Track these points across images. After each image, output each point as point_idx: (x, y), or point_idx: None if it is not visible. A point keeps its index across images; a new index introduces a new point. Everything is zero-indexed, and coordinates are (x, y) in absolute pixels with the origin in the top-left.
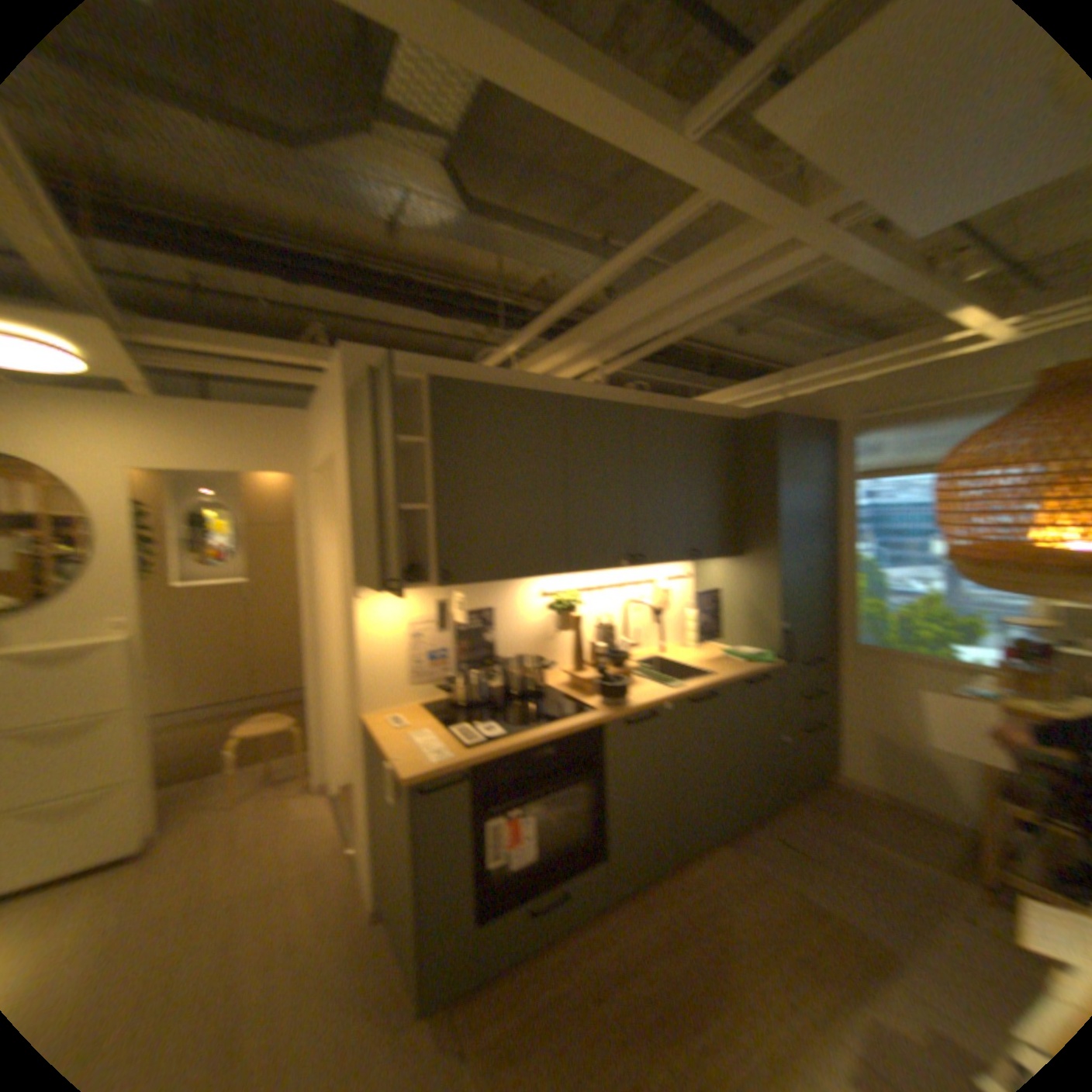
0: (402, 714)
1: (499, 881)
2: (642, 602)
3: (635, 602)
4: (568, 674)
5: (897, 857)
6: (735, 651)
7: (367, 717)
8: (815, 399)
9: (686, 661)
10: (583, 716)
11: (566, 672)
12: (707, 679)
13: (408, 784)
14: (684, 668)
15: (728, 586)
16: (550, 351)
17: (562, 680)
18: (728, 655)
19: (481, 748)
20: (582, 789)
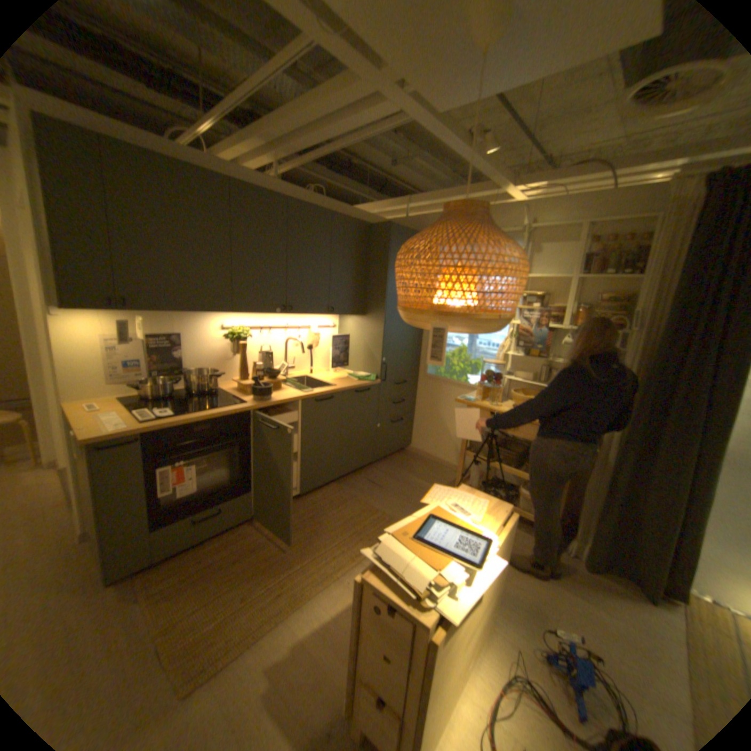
0: (96, 404)
1: (167, 505)
2: (295, 340)
3: (291, 339)
4: (234, 382)
5: (422, 483)
6: (354, 374)
7: (64, 405)
8: (422, 220)
9: (322, 379)
10: (235, 406)
11: (233, 381)
12: (328, 388)
13: (81, 444)
14: (319, 383)
15: (356, 335)
16: (231, 142)
17: (233, 387)
18: (349, 376)
19: (150, 423)
20: (235, 451)
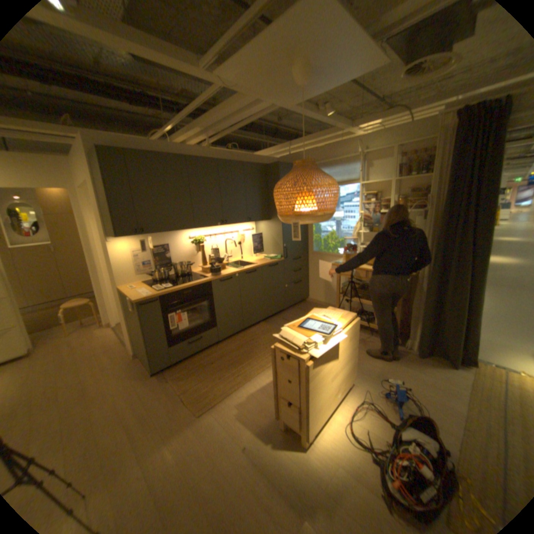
0: (132, 285)
1: (174, 334)
2: (230, 240)
3: (228, 239)
4: (199, 267)
5: None
6: (267, 256)
7: (117, 287)
8: (298, 155)
9: (248, 261)
10: (202, 279)
11: (199, 267)
12: (252, 265)
13: (133, 302)
14: (247, 263)
15: (266, 232)
16: (182, 132)
17: (199, 270)
18: (264, 258)
19: (162, 291)
20: (205, 305)
